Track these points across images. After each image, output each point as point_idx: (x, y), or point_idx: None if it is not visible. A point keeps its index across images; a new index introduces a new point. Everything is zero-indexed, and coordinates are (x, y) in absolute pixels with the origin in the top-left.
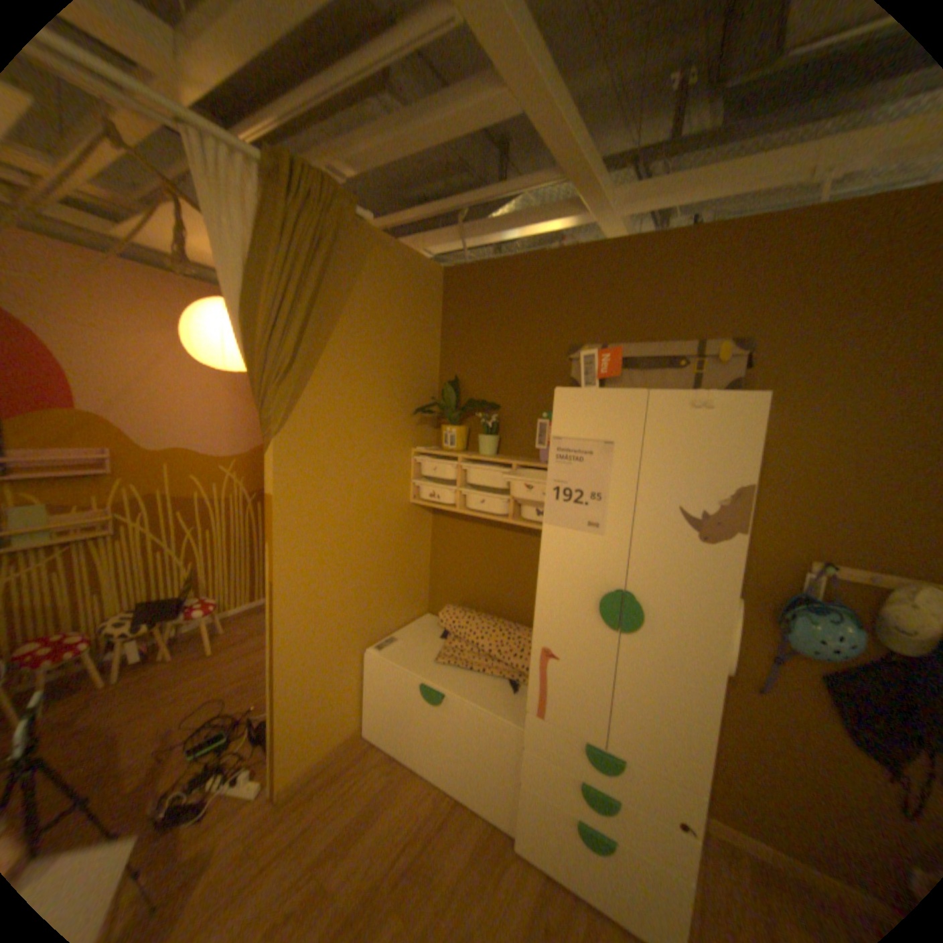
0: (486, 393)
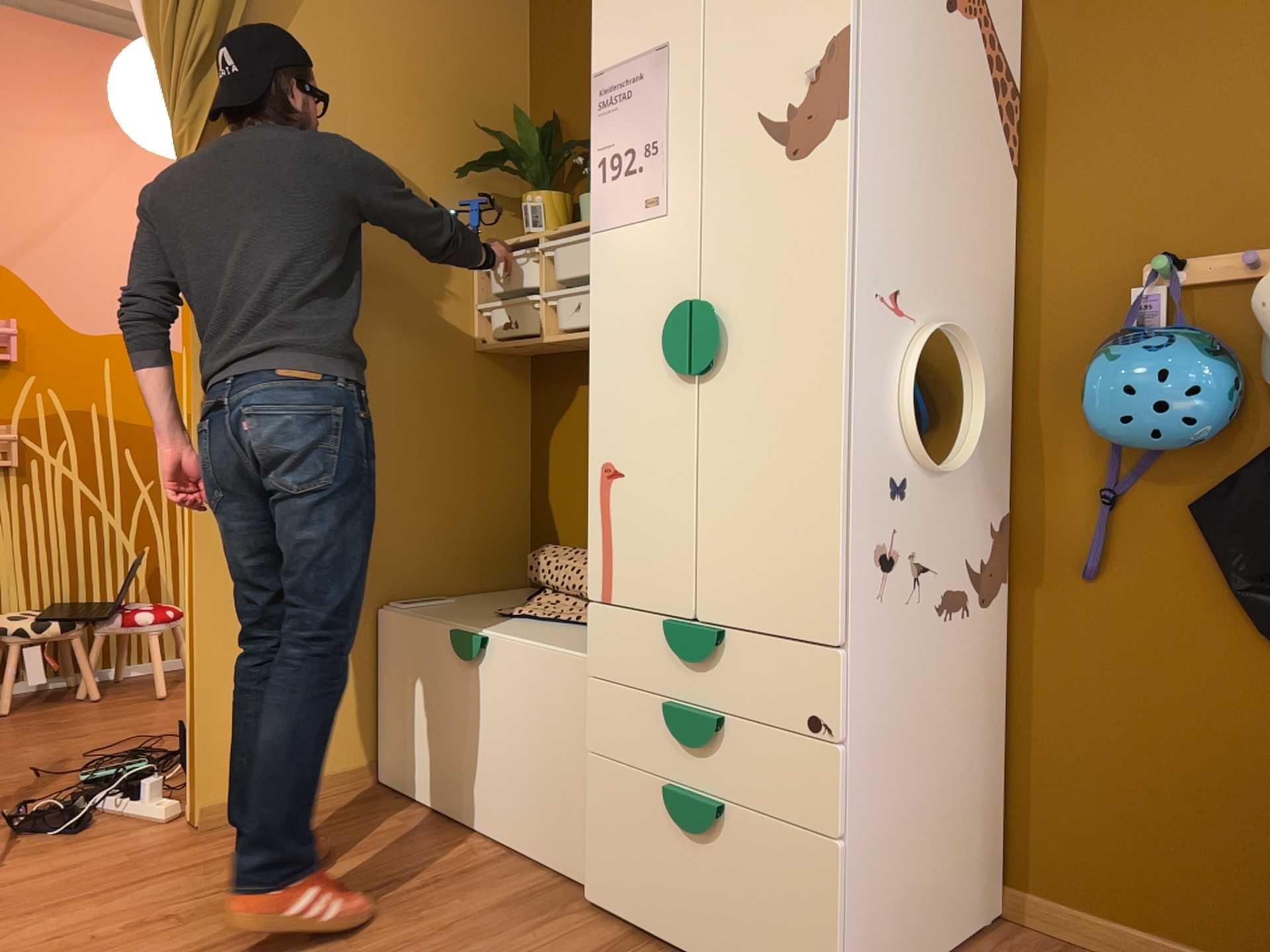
0: None
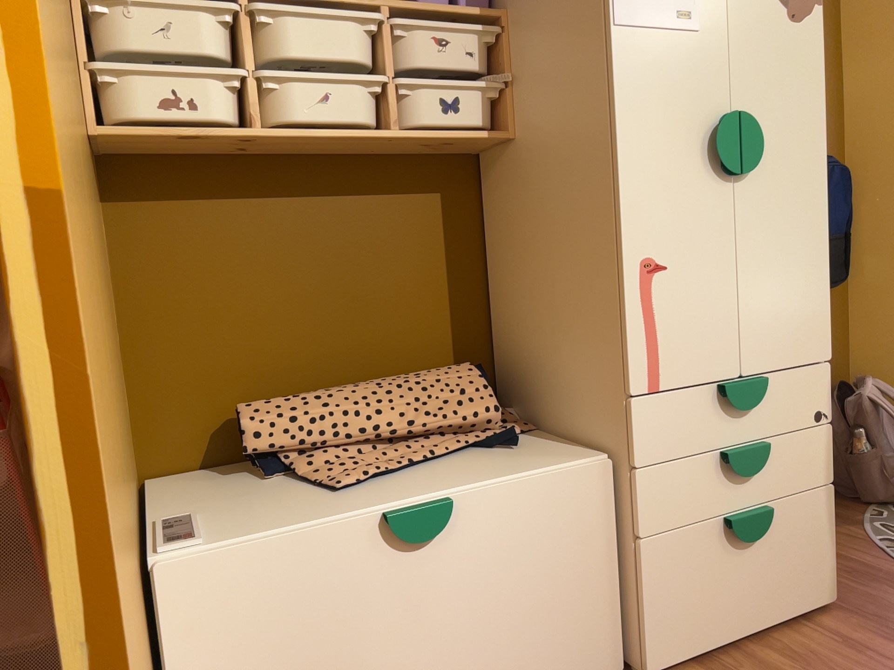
0: None
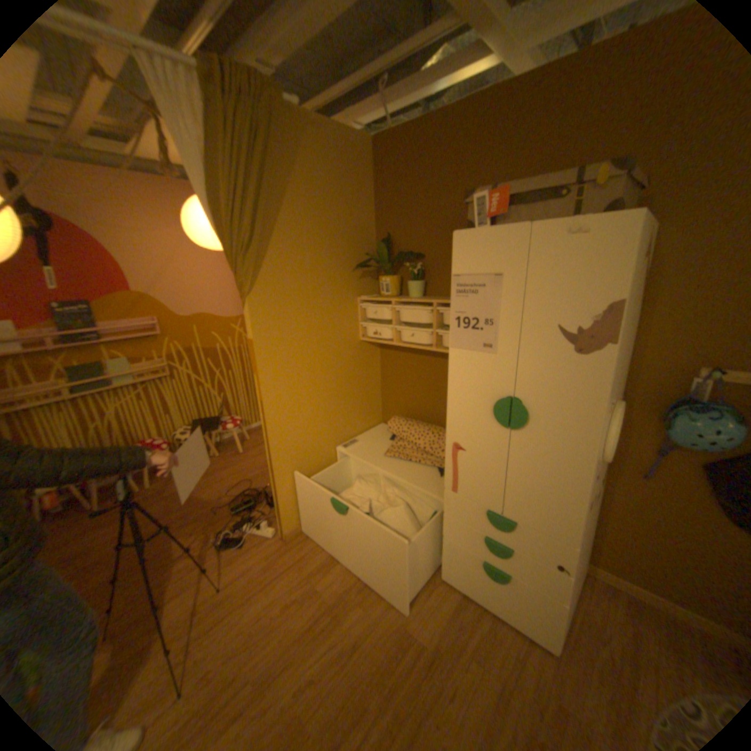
0: (412, 244)
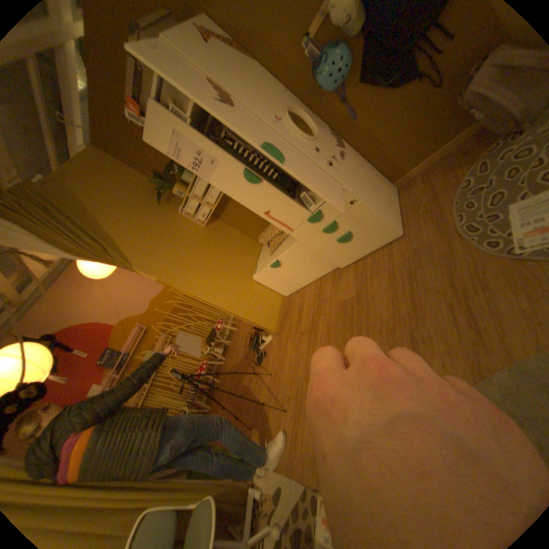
0: (163, 160)
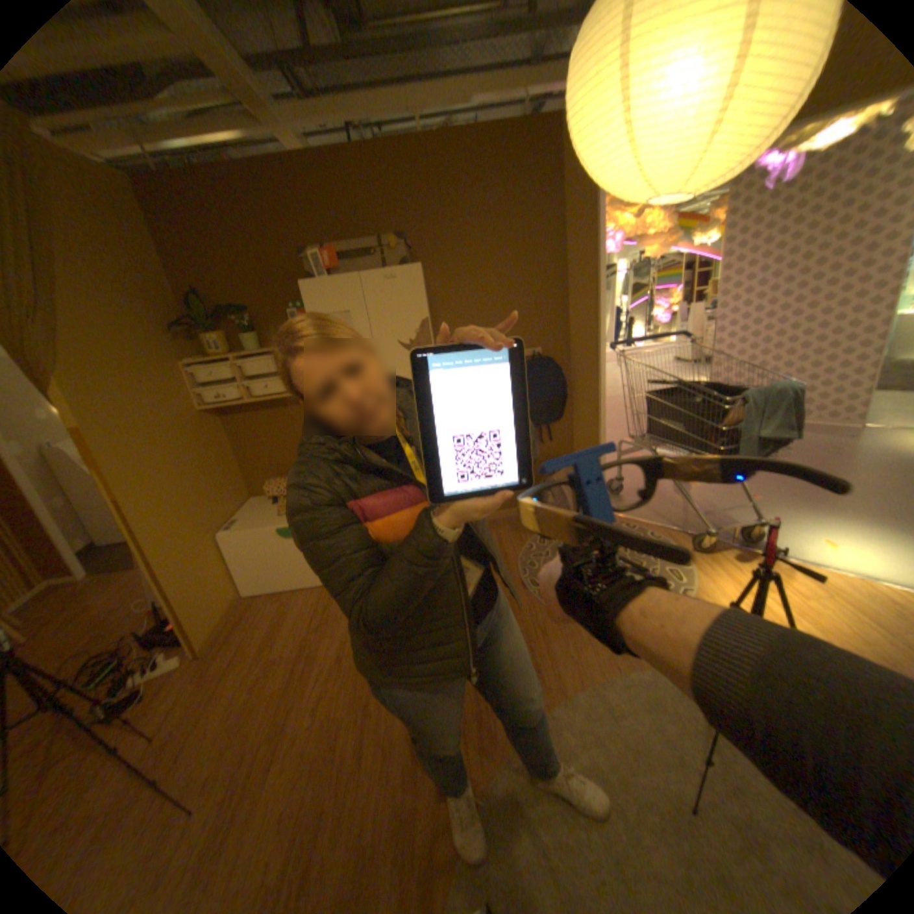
0: (228, 298)
